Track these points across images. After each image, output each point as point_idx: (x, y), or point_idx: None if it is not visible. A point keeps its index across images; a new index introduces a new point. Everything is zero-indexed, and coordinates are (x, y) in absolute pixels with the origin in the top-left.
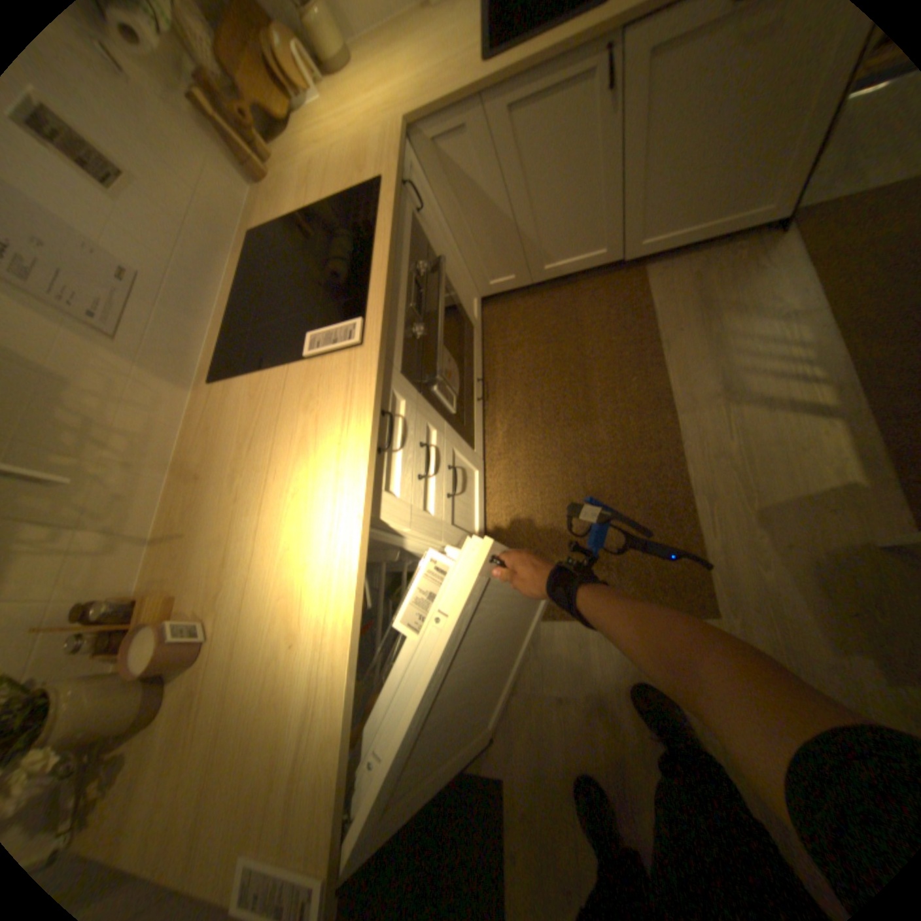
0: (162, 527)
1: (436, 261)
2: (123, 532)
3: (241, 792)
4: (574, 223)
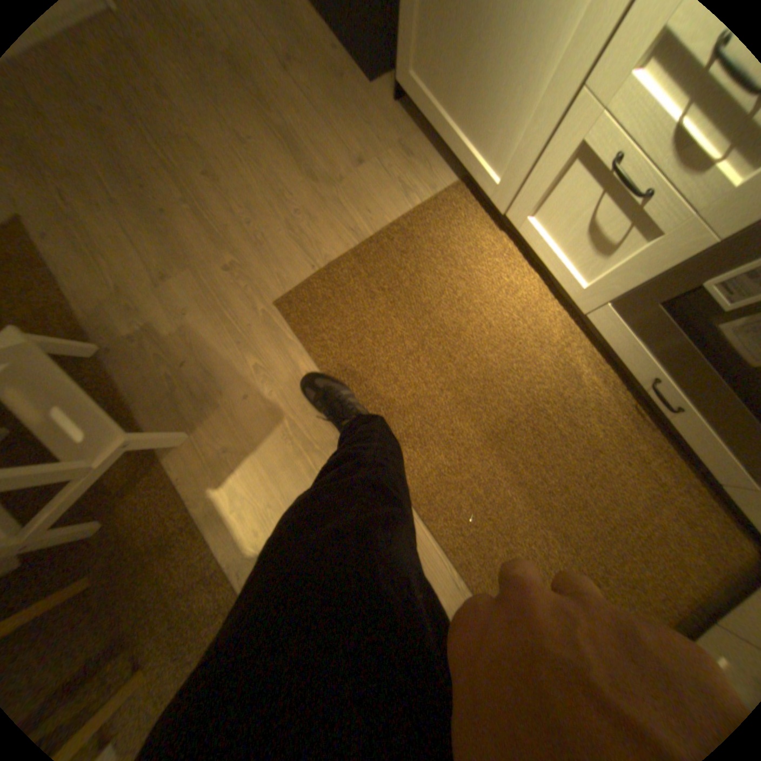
0: None
1: None
2: None
3: None
4: None
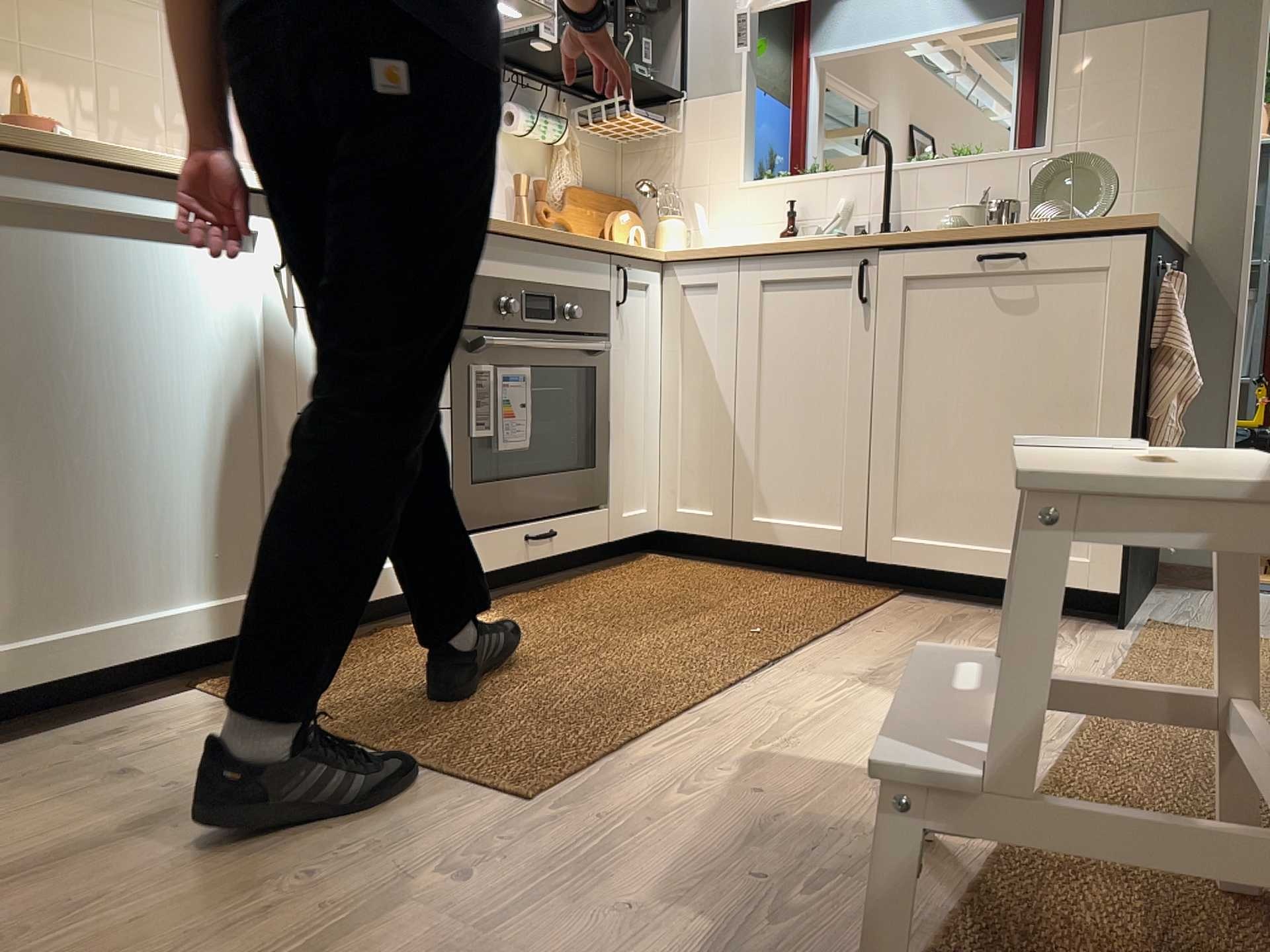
0: None
1: (602, 345)
2: None
3: None
4: (809, 459)
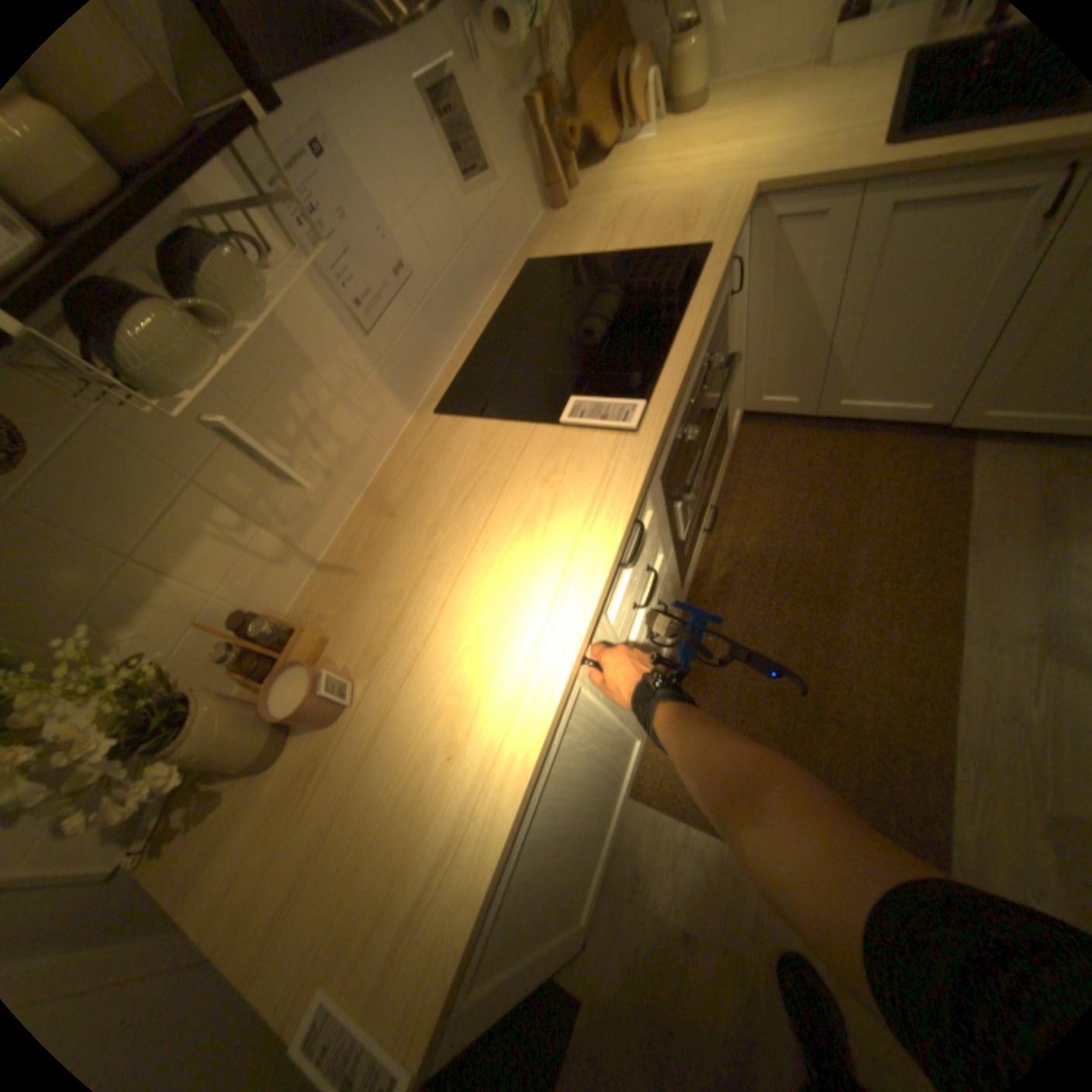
0: (339, 555)
1: (729, 357)
2: (301, 546)
3: (343, 909)
4: (909, 362)
